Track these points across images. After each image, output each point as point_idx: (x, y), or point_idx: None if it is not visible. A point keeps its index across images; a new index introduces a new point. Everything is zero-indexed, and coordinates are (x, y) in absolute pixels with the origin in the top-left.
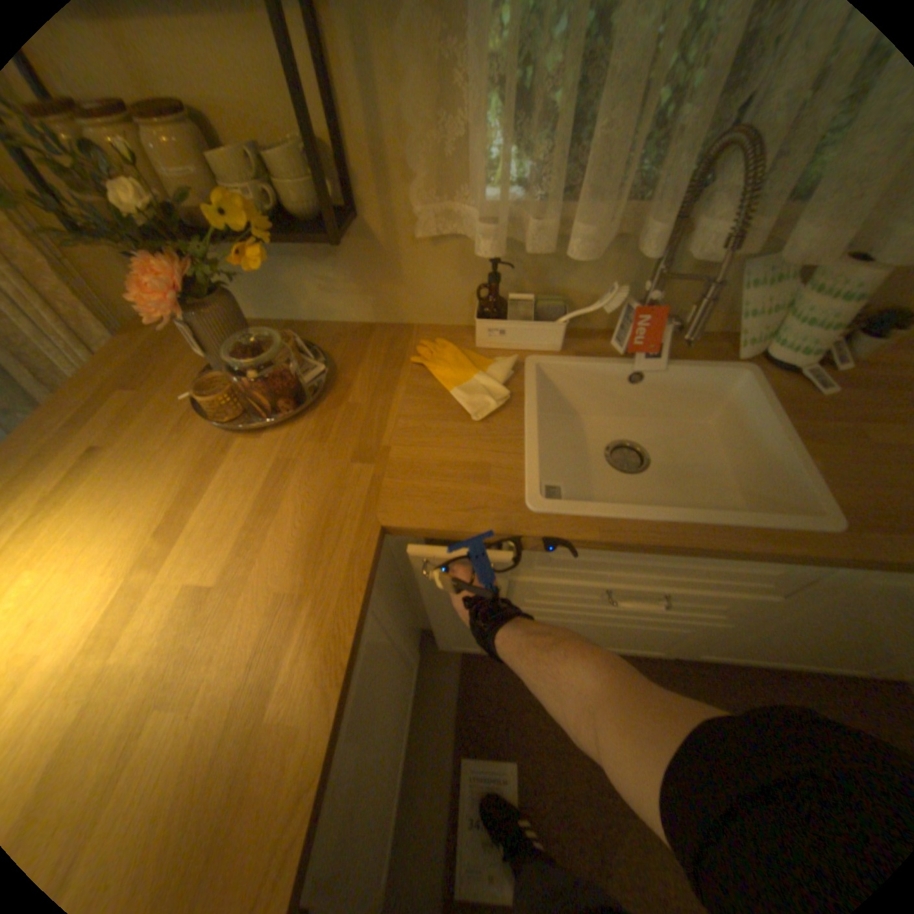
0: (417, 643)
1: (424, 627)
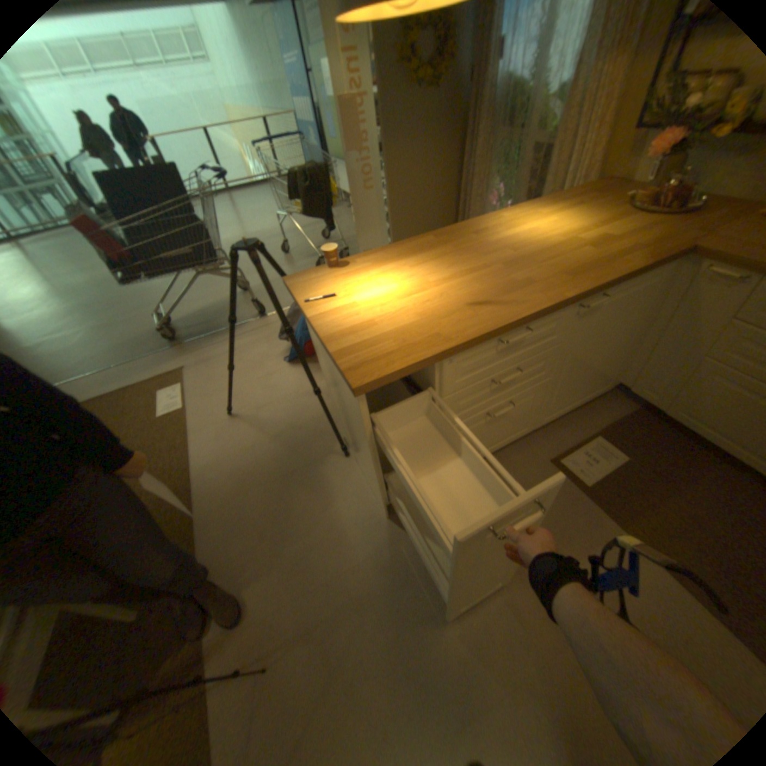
0: (617, 383)
1: (626, 381)
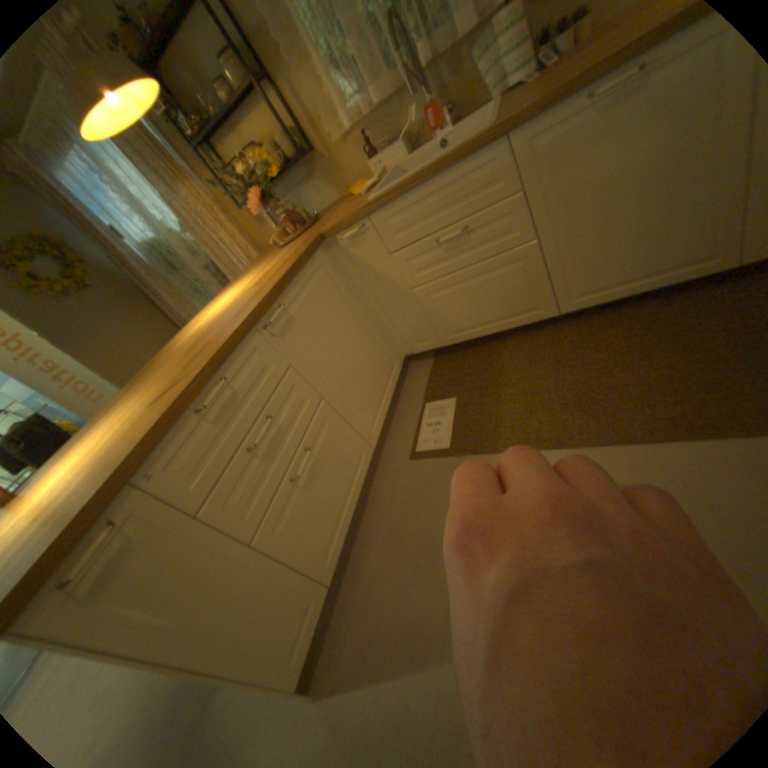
0: (400, 358)
1: (404, 351)
